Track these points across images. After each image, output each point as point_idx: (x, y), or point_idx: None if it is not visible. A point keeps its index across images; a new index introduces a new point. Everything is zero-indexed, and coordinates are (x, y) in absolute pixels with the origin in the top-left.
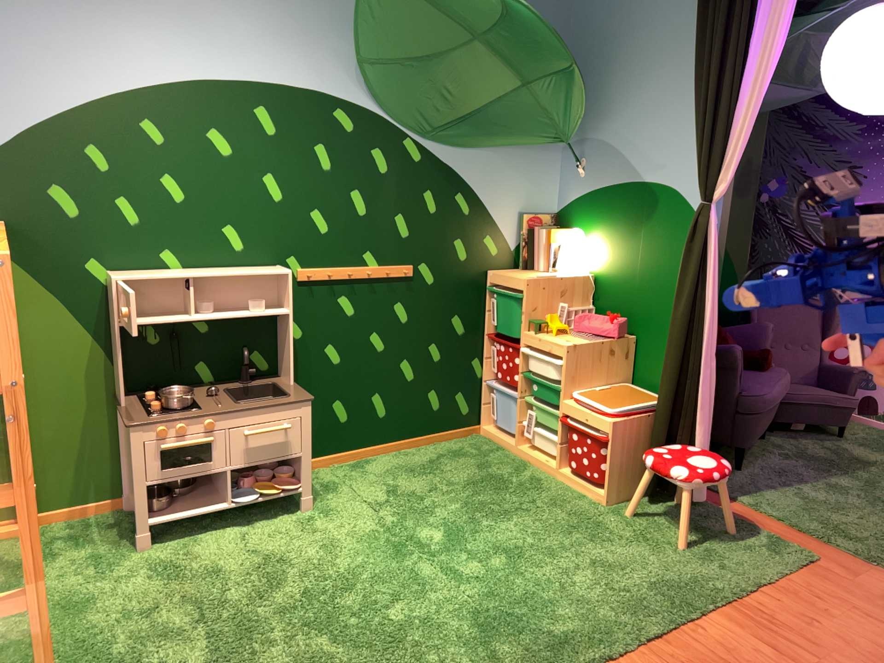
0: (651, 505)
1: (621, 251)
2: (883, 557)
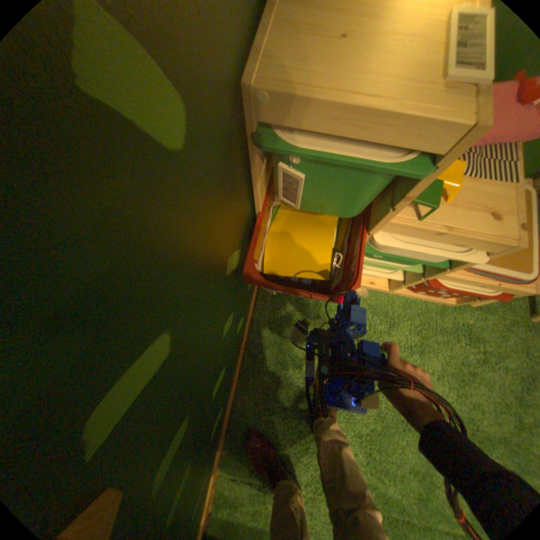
0: None
1: None
2: None
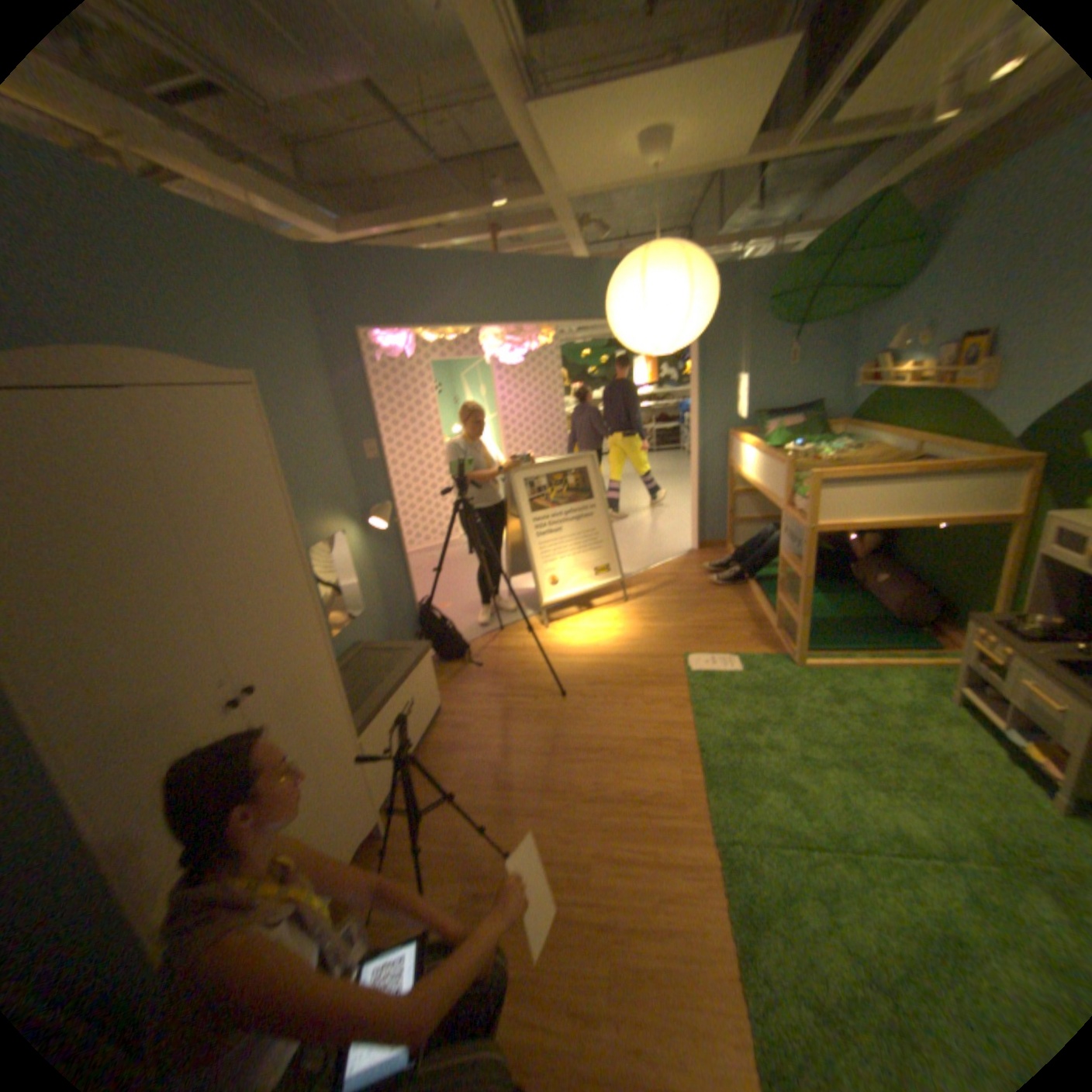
0: None
1: None
2: None
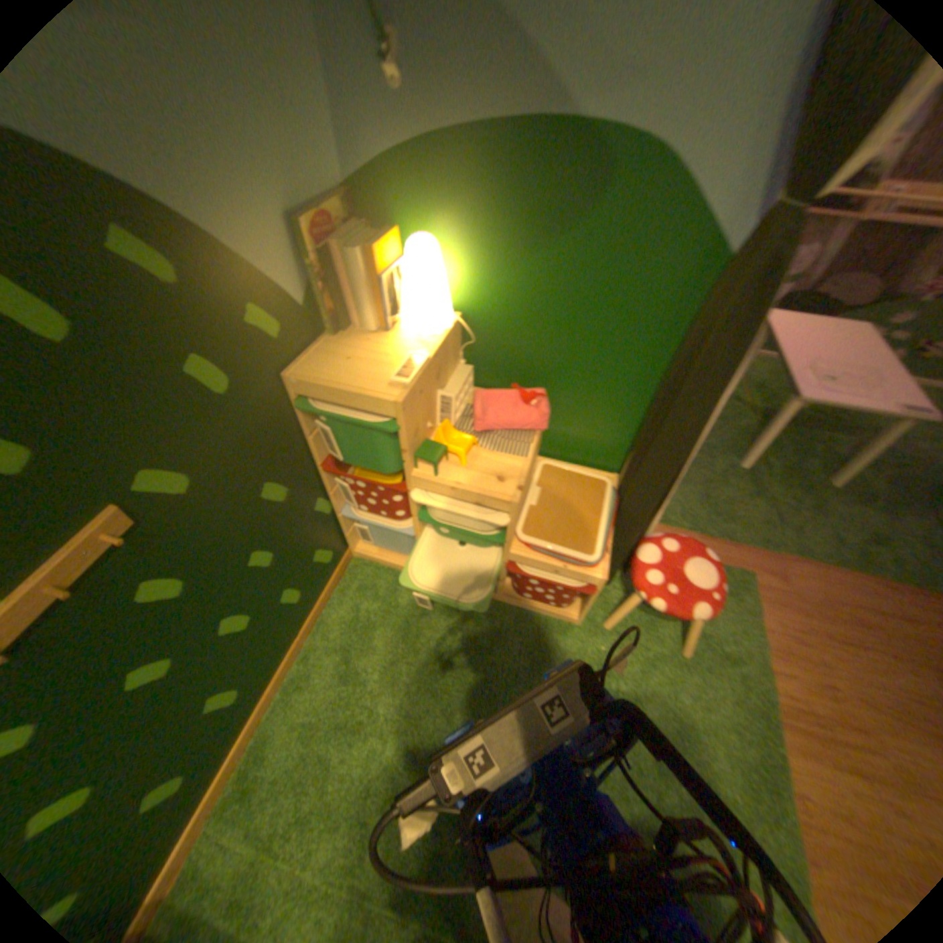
0: (616, 591)
1: (528, 270)
2: (792, 543)
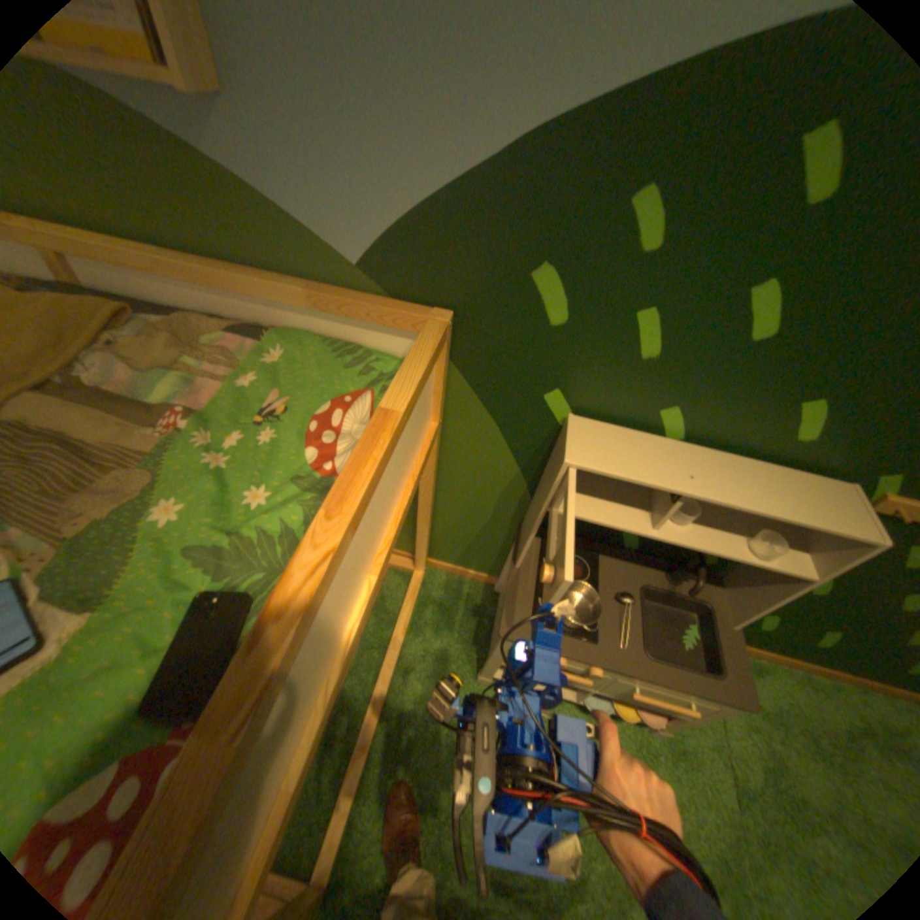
0: None
1: None
2: None
